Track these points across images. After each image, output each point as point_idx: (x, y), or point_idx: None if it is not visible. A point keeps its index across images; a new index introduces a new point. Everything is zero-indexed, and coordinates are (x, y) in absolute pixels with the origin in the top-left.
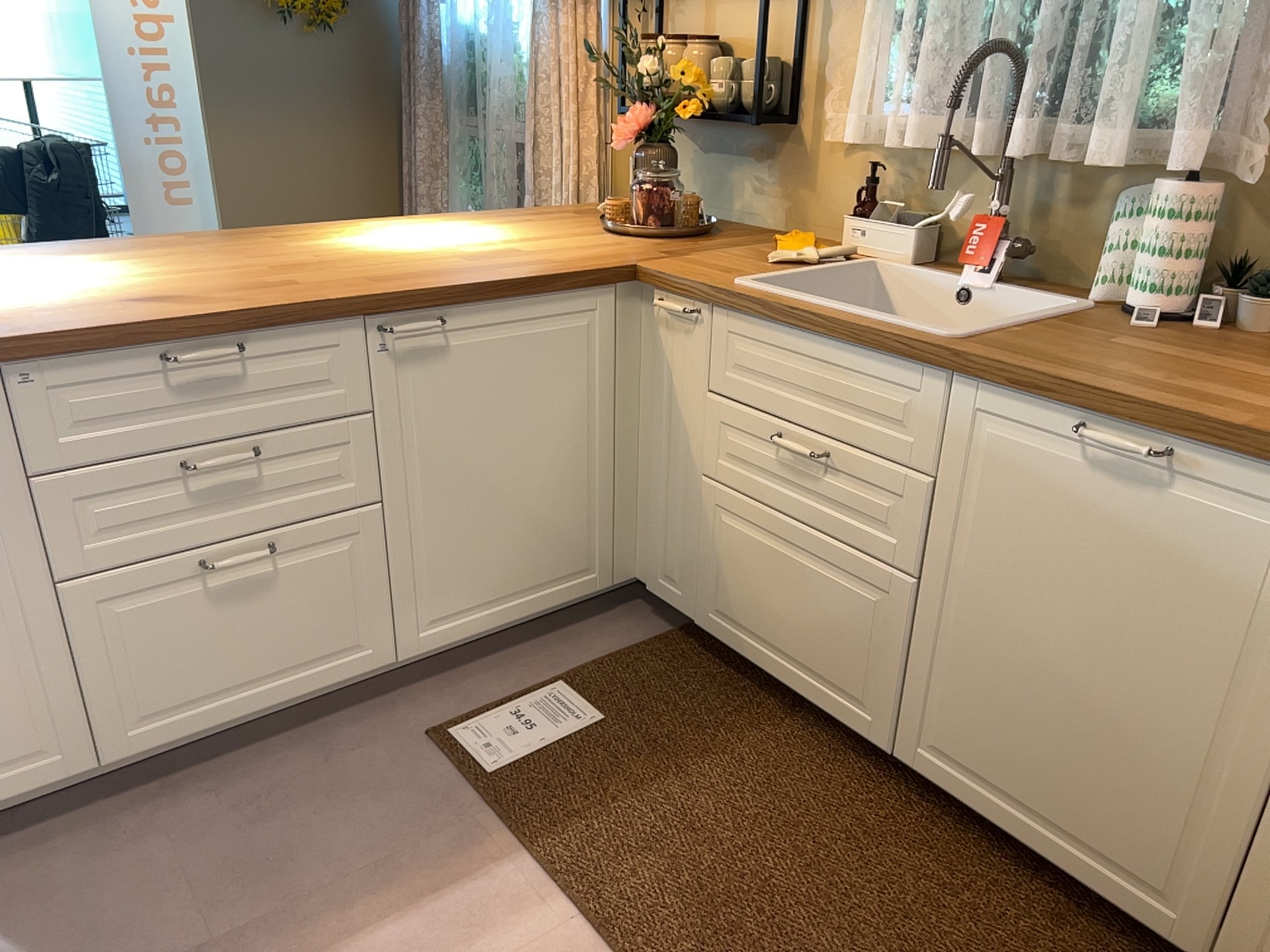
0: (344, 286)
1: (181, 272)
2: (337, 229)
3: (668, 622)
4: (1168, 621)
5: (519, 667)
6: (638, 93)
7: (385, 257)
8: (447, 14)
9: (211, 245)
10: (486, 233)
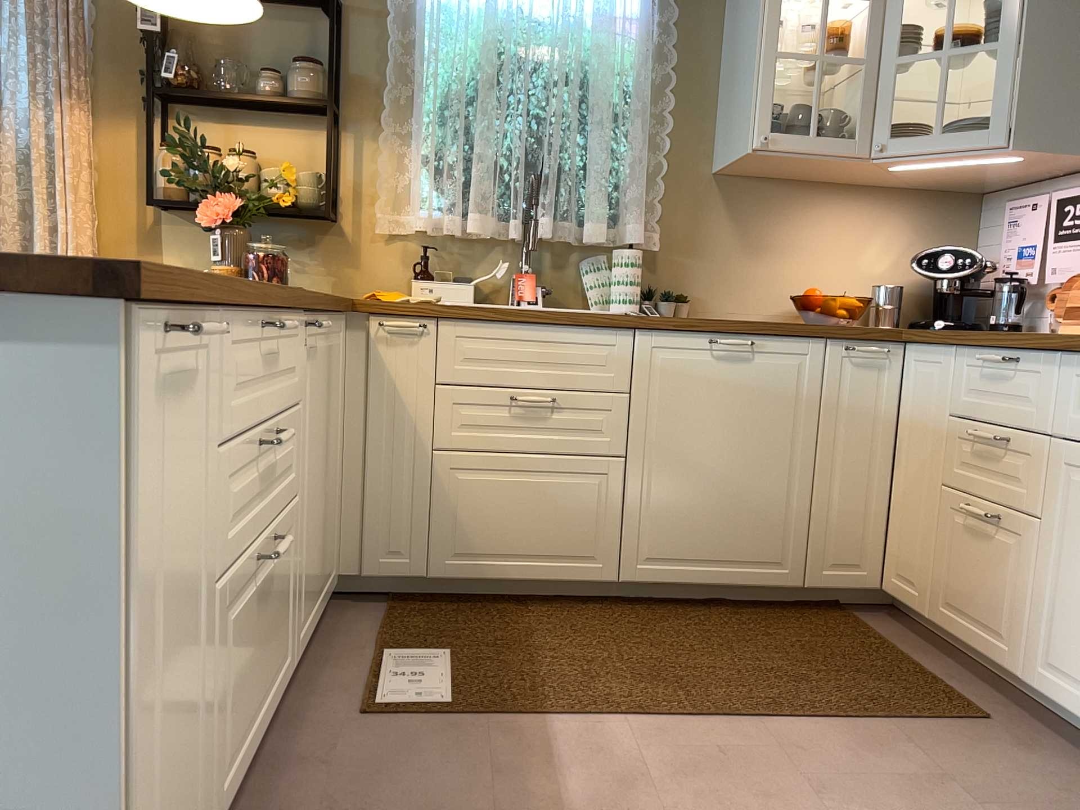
0: None
1: None
2: None
3: (375, 602)
4: (763, 421)
5: (335, 660)
6: (223, 184)
7: None
8: None
9: None
10: None
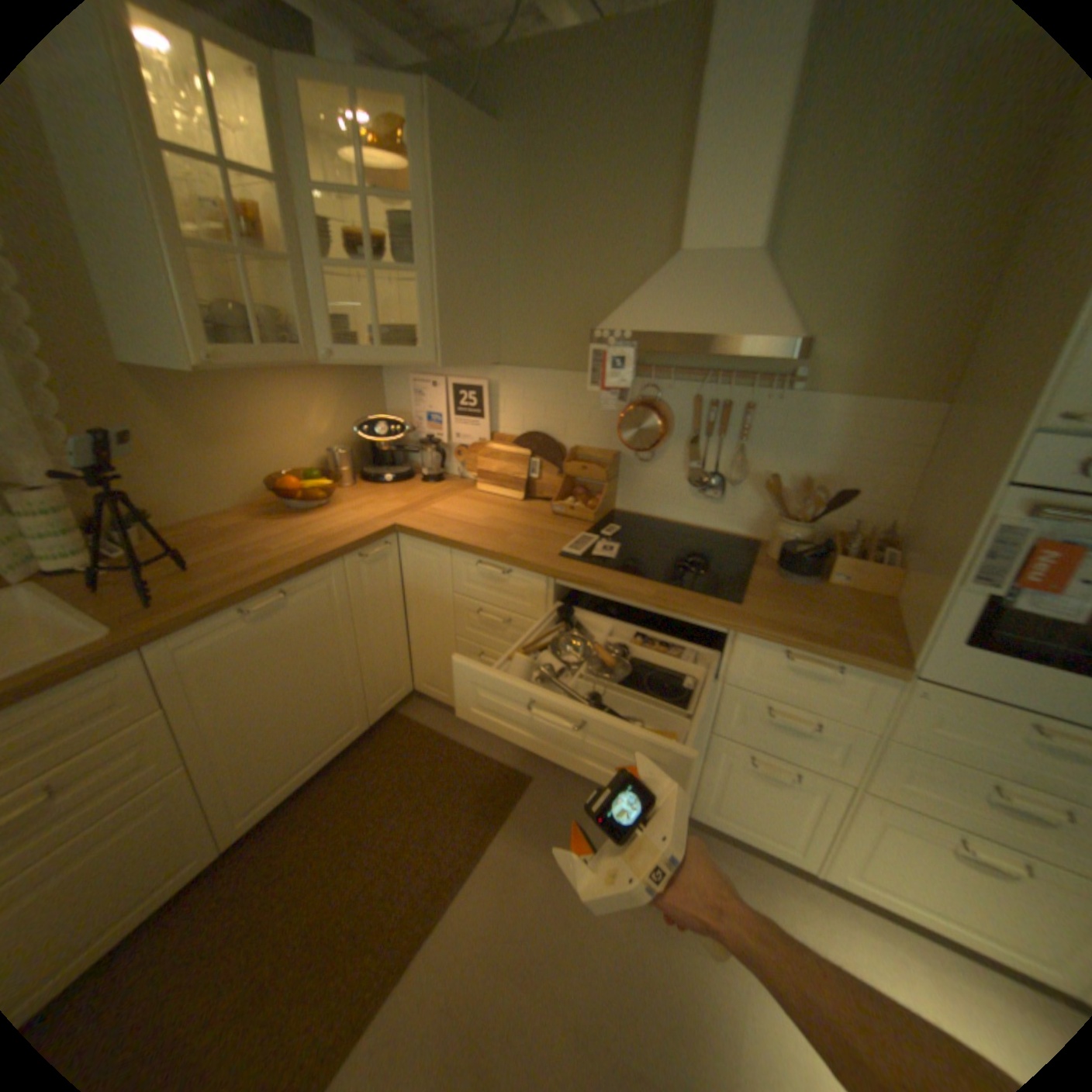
0: None
1: None
2: None
3: None
4: (311, 648)
5: None
6: None
7: None
8: None
9: None
10: None
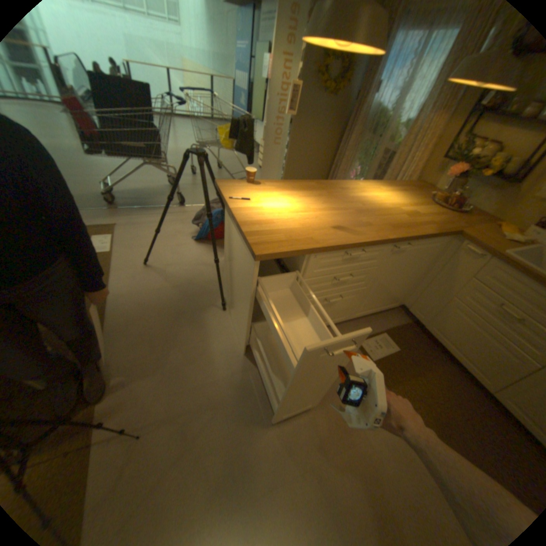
0: (387, 229)
1: (332, 208)
2: (354, 186)
3: (410, 319)
4: None
5: (373, 324)
6: (467, 158)
7: (383, 209)
8: (376, 95)
9: (326, 190)
10: (400, 197)
